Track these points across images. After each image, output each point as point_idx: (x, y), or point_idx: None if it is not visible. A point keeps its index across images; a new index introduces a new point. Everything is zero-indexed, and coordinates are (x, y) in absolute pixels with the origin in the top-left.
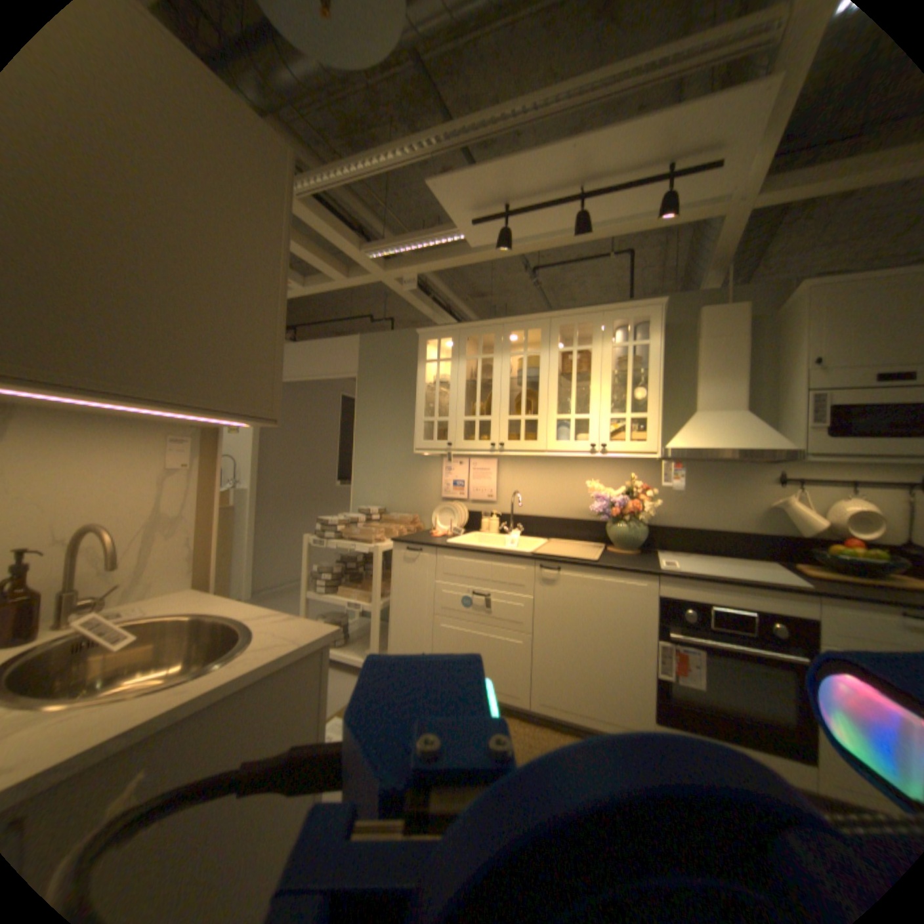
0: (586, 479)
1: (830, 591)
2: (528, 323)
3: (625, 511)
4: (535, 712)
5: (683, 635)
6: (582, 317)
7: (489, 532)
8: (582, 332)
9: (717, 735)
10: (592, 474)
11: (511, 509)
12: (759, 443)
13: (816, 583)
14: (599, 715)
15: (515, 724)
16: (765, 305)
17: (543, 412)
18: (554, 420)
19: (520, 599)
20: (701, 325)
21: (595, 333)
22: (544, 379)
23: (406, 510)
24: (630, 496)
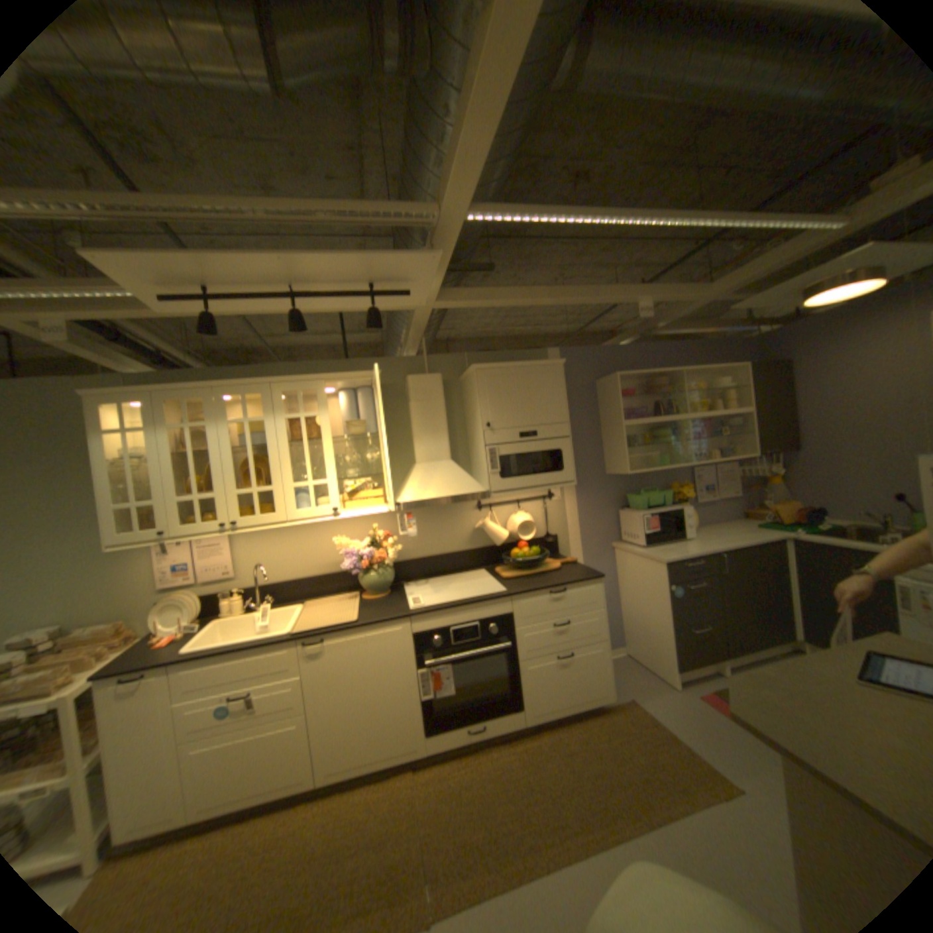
0: (332, 535)
1: (515, 592)
2: (247, 390)
3: (373, 561)
4: (322, 788)
5: (434, 660)
6: (306, 386)
7: (234, 616)
8: (306, 394)
9: (467, 724)
10: (337, 528)
11: (256, 584)
12: (462, 491)
13: (508, 585)
14: (381, 758)
15: (302, 812)
16: (451, 374)
17: (279, 484)
18: (292, 491)
19: (287, 686)
20: (410, 393)
21: (321, 402)
22: (275, 449)
23: (102, 621)
24: (375, 546)
